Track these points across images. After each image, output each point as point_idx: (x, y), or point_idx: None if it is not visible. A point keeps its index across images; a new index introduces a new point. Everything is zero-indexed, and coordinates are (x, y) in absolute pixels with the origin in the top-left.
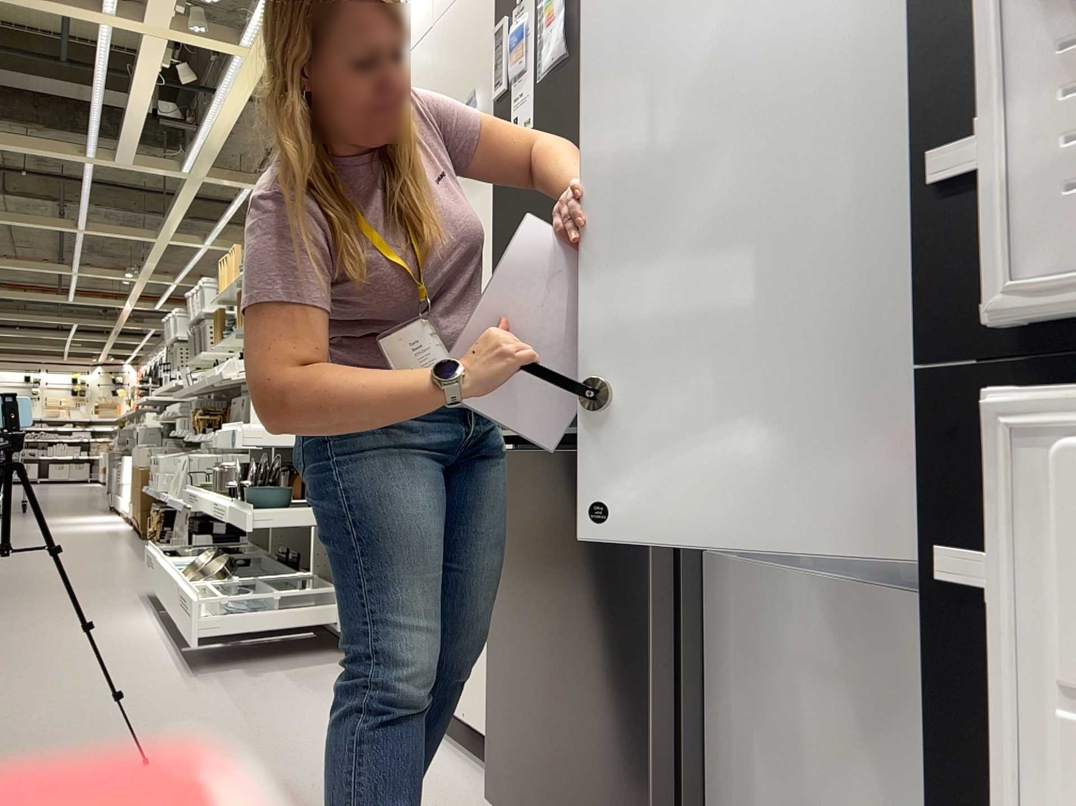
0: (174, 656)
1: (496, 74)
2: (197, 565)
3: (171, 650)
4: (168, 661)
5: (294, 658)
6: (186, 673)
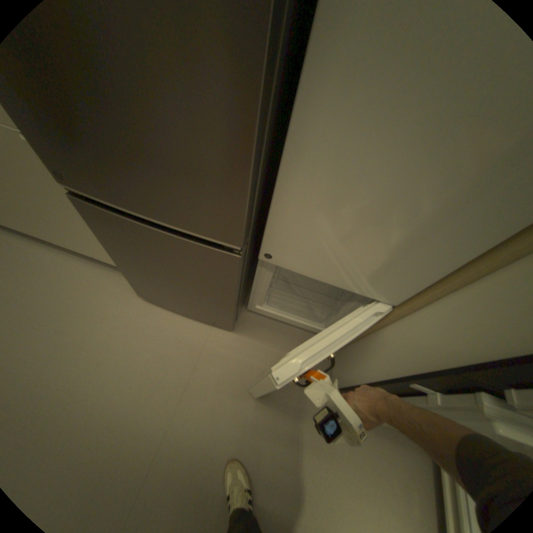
0: None
1: None
2: None
3: None
4: None
5: None
6: None
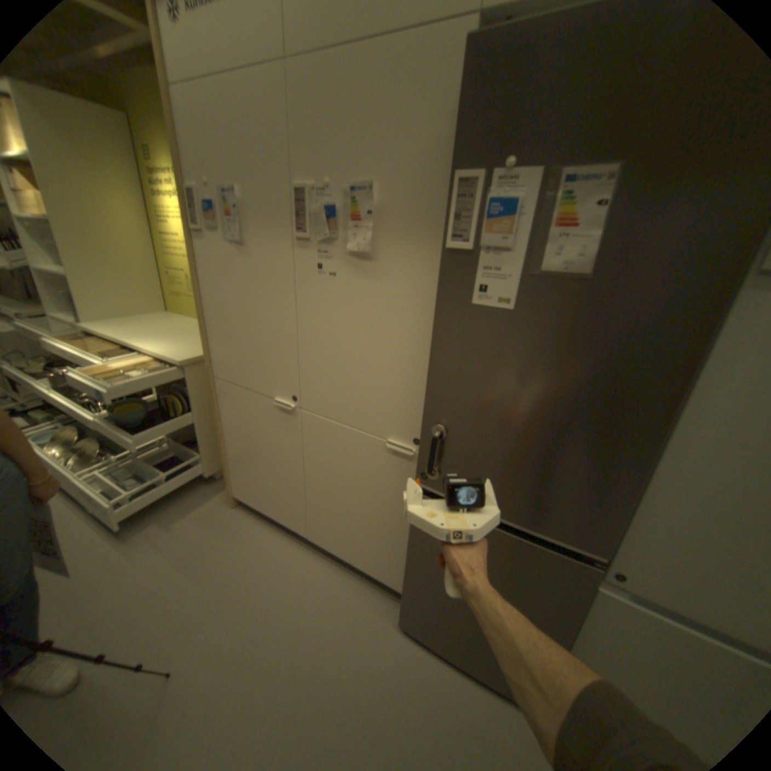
0: (88, 522)
1: (457, 222)
2: (55, 432)
3: (80, 514)
4: (88, 530)
5: (182, 499)
6: (114, 542)
